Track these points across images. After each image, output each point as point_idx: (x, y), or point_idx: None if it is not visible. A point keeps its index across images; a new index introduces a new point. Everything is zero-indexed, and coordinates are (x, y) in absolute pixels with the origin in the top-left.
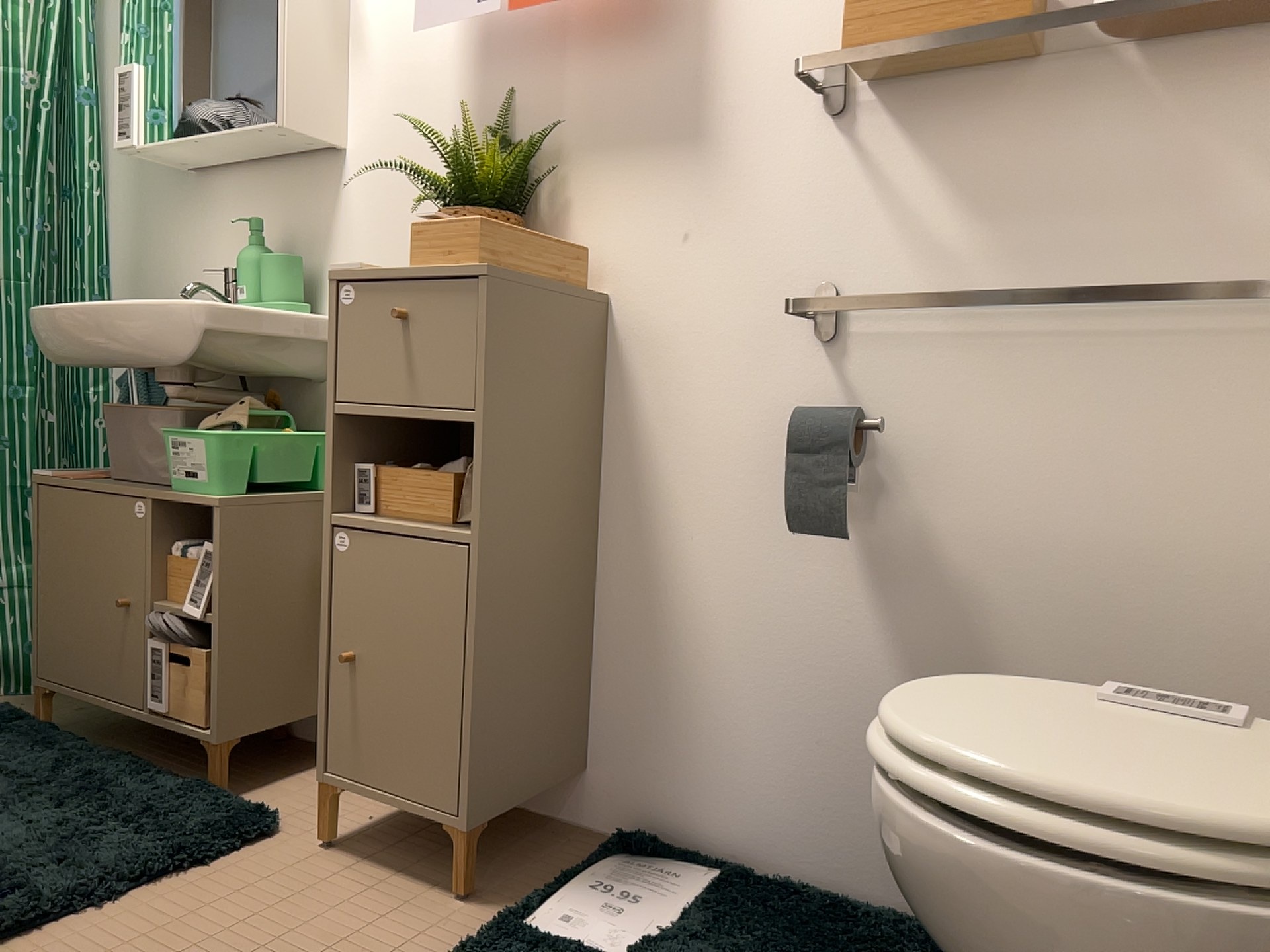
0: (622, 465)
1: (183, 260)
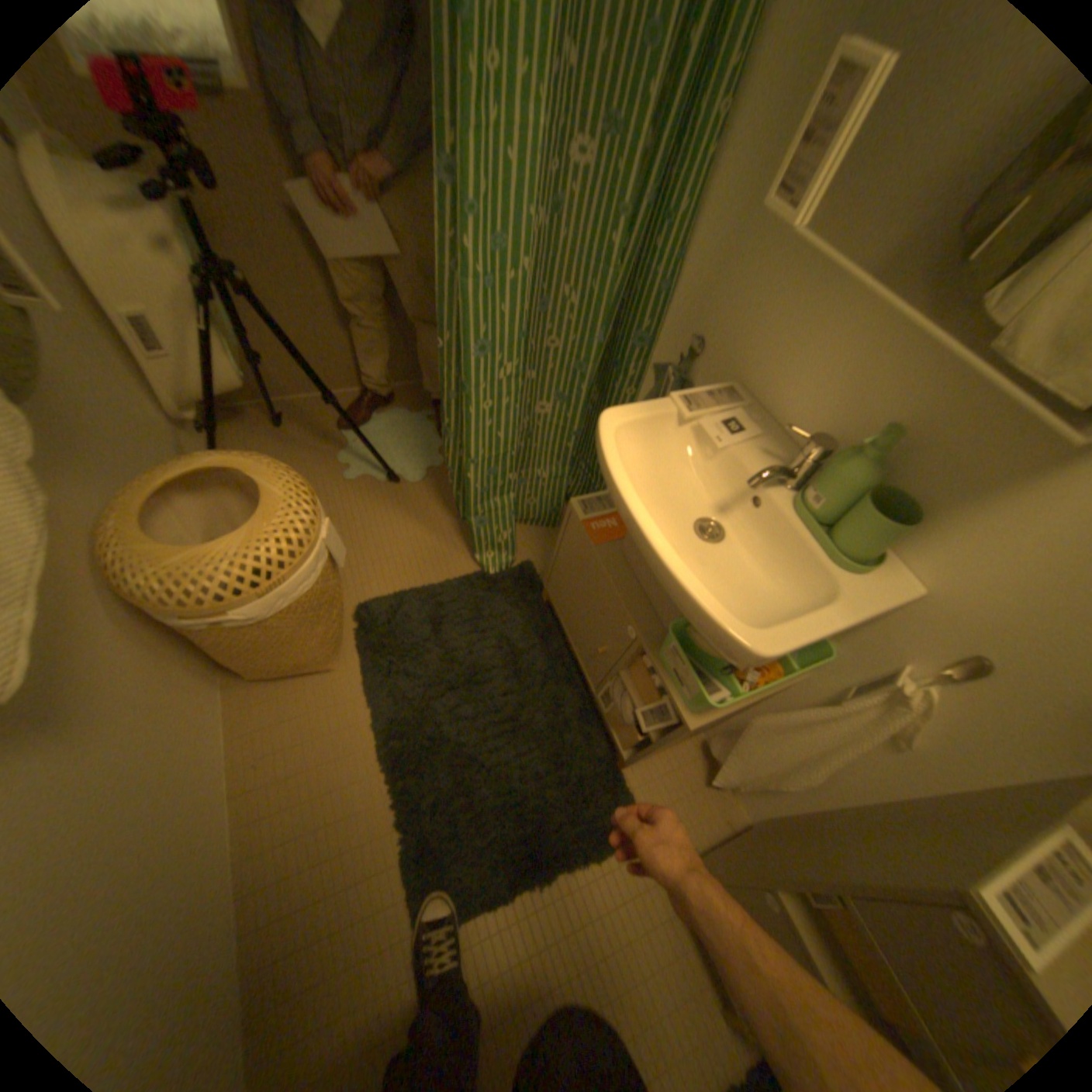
0: None
1: (769, 312)
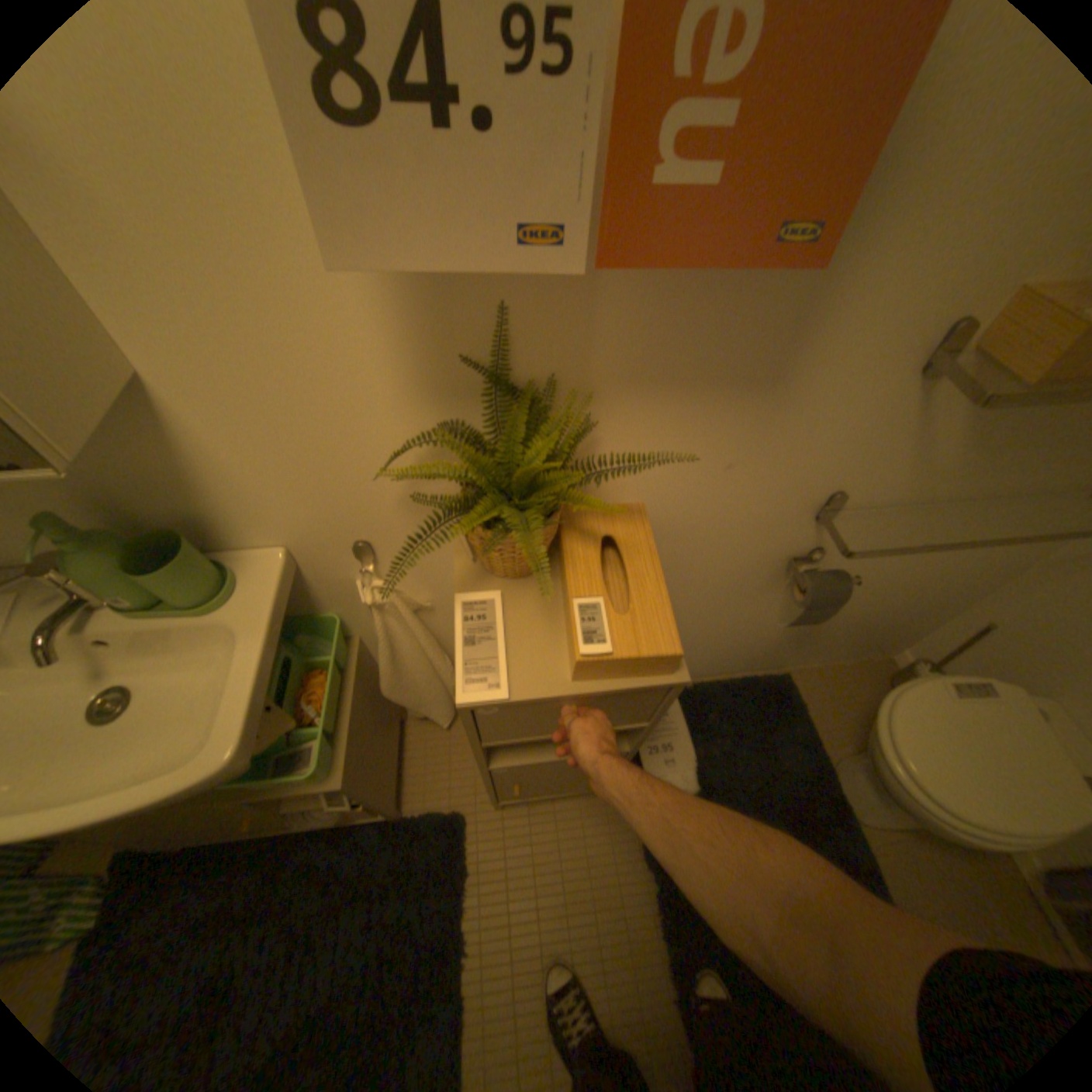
0: None
1: None
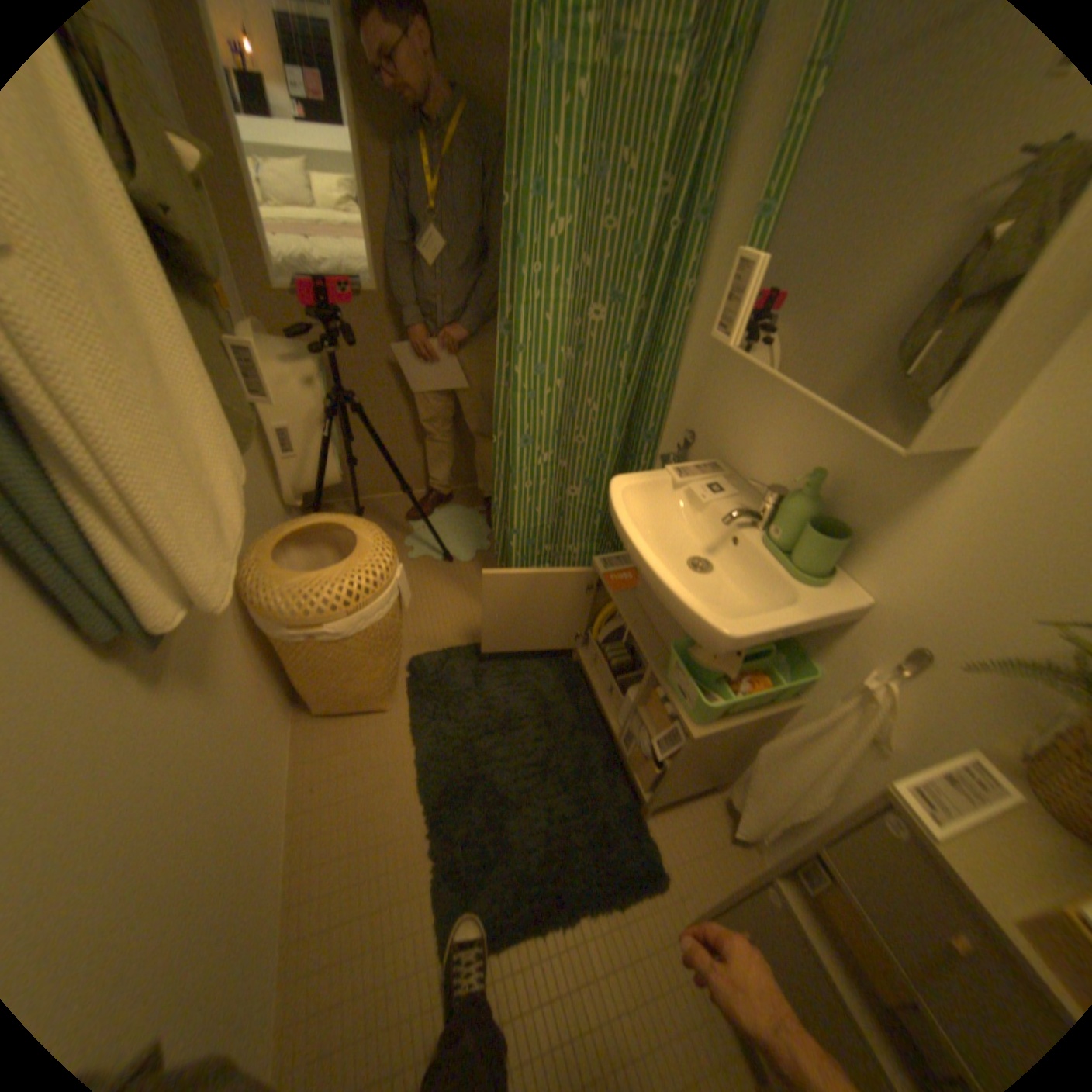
0: None
1: (736, 408)
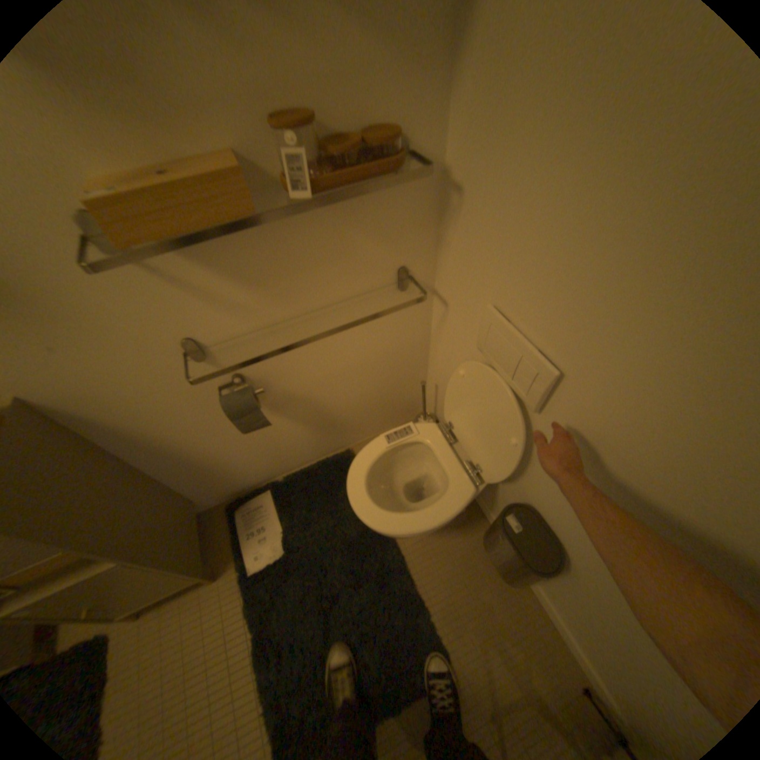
0: (120, 443)
1: None
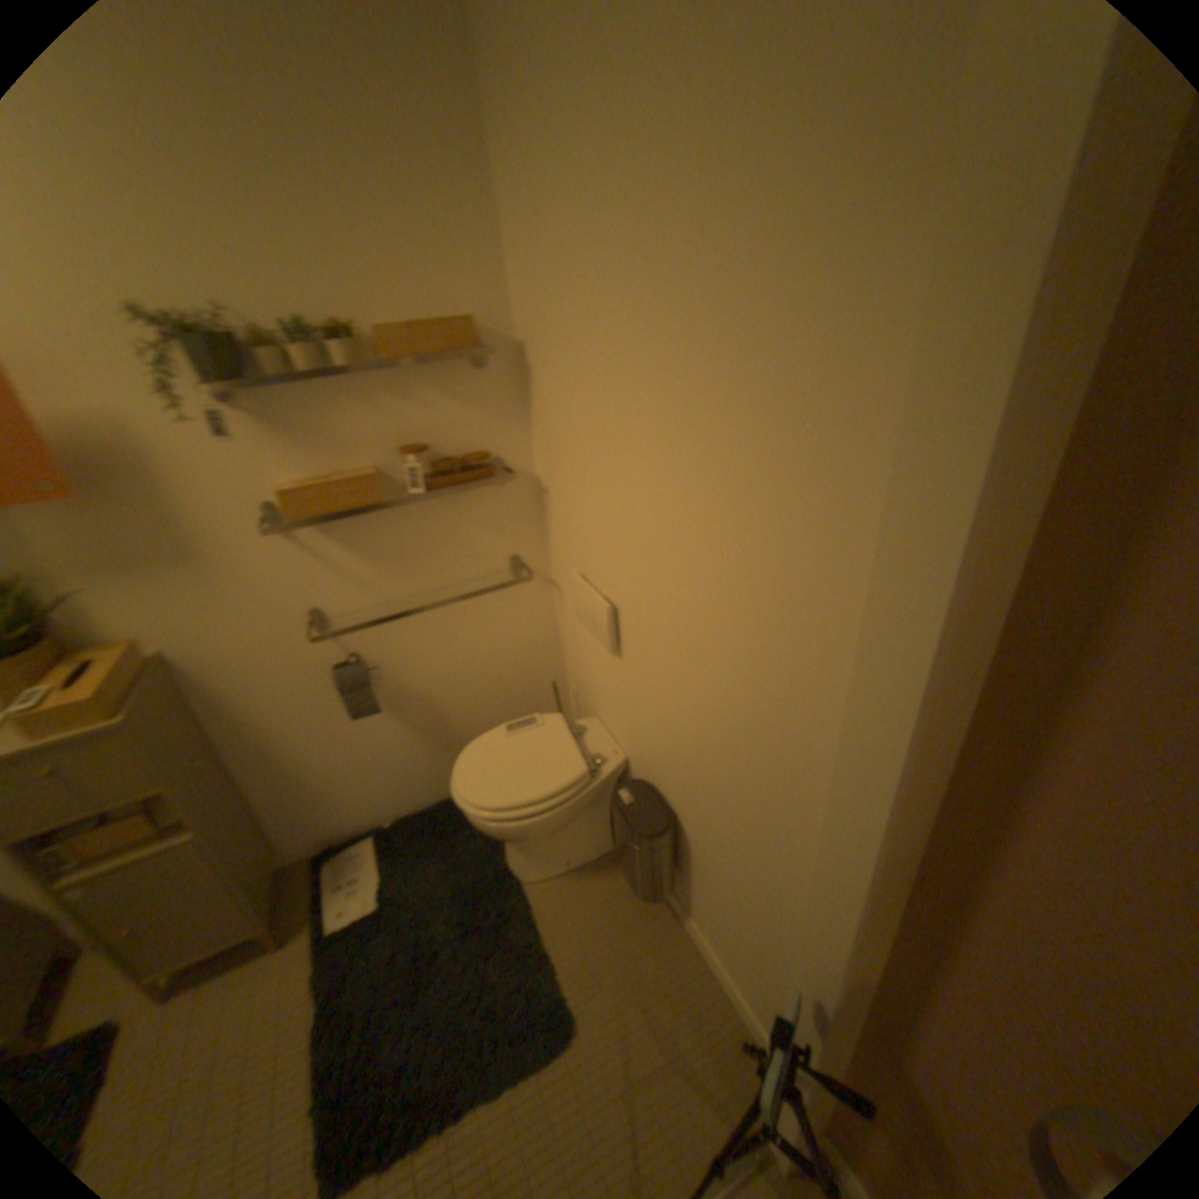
0: (217, 728)
1: None
